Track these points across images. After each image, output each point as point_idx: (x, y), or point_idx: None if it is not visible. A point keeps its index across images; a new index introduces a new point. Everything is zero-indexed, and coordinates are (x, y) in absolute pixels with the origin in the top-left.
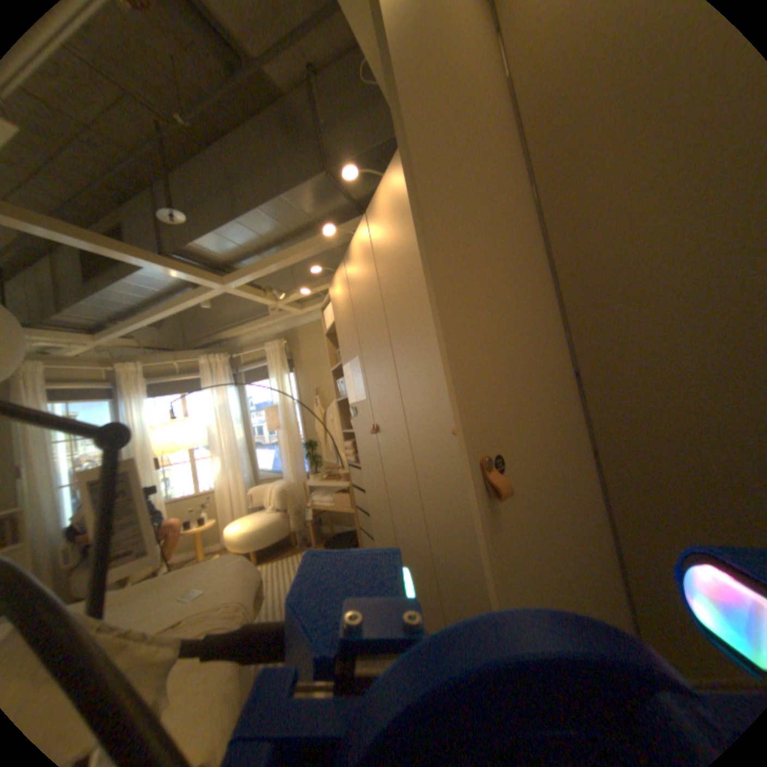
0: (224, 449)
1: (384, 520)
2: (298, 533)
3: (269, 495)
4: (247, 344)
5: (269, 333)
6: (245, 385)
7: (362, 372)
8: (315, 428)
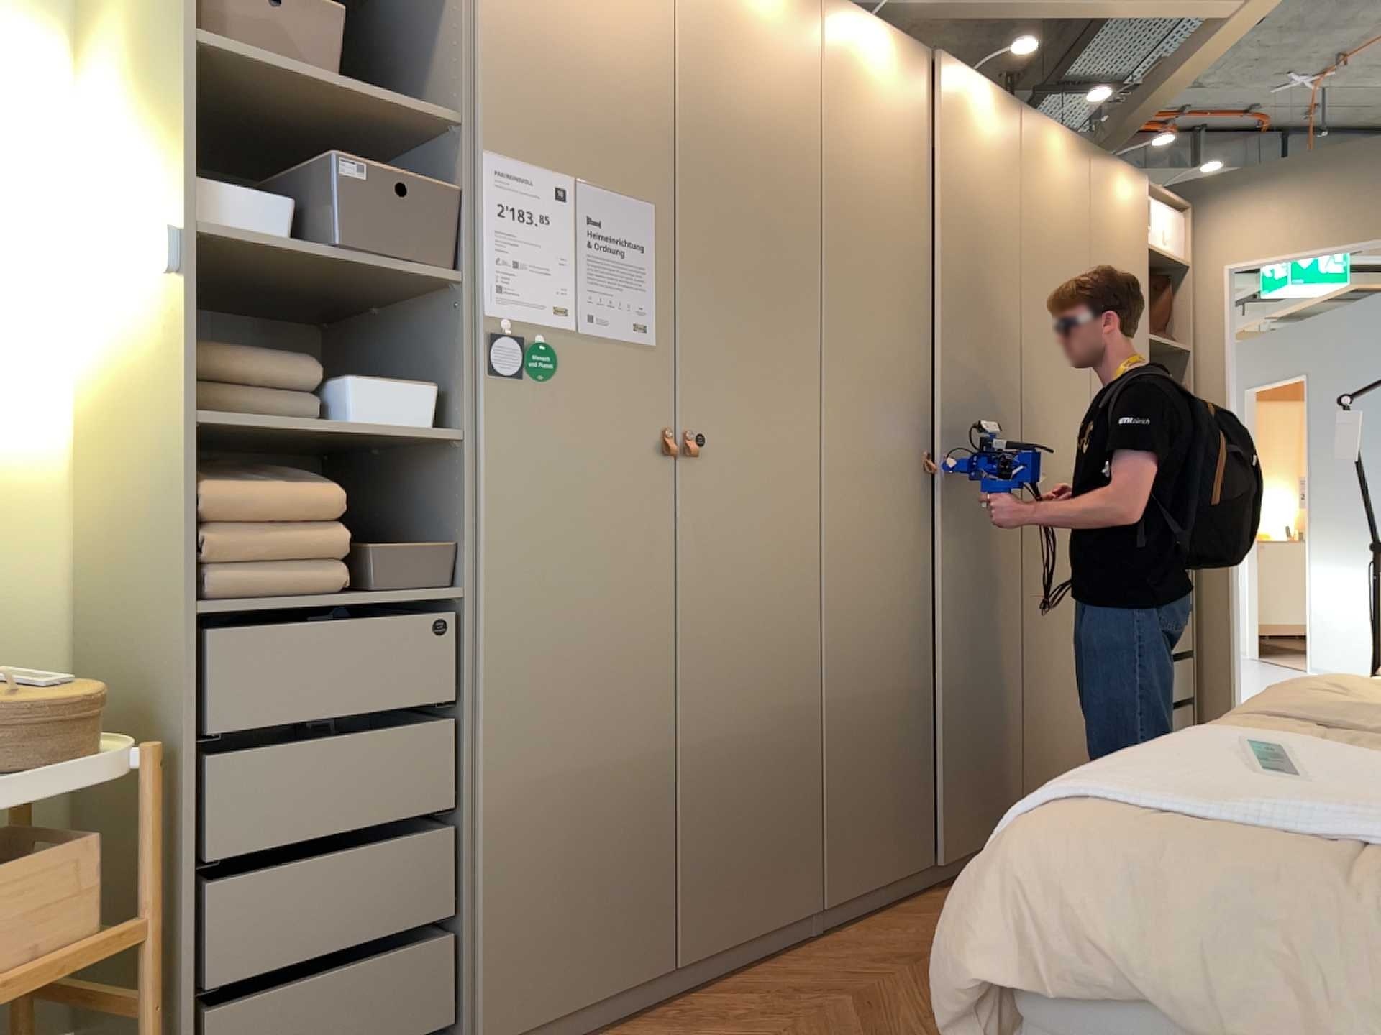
0: None
1: (630, 741)
2: None
3: None
4: None
5: None
6: None
7: (666, 265)
8: None
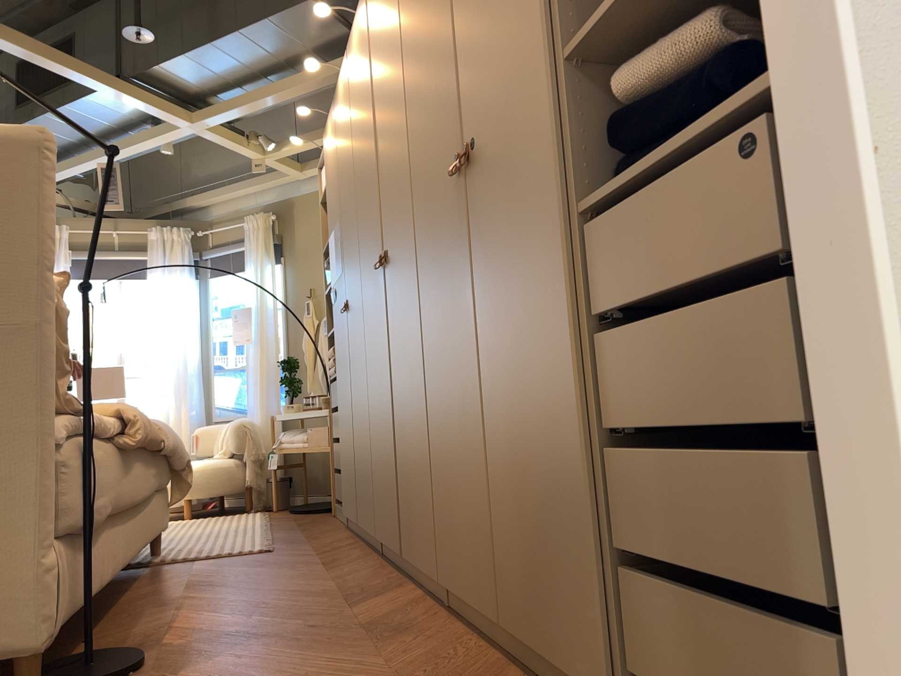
0: (169, 368)
1: (349, 425)
2: (259, 499)
3: (224, 437)
4: (221, 219)
5: (256, 205)
6: (211, 279)
7: (342, 238)
8: (303, 349)
